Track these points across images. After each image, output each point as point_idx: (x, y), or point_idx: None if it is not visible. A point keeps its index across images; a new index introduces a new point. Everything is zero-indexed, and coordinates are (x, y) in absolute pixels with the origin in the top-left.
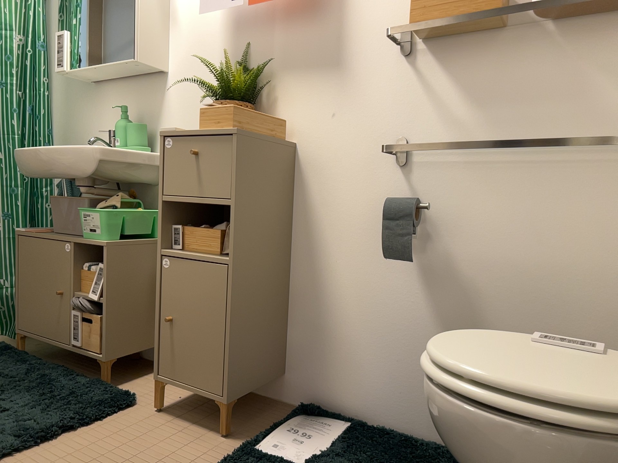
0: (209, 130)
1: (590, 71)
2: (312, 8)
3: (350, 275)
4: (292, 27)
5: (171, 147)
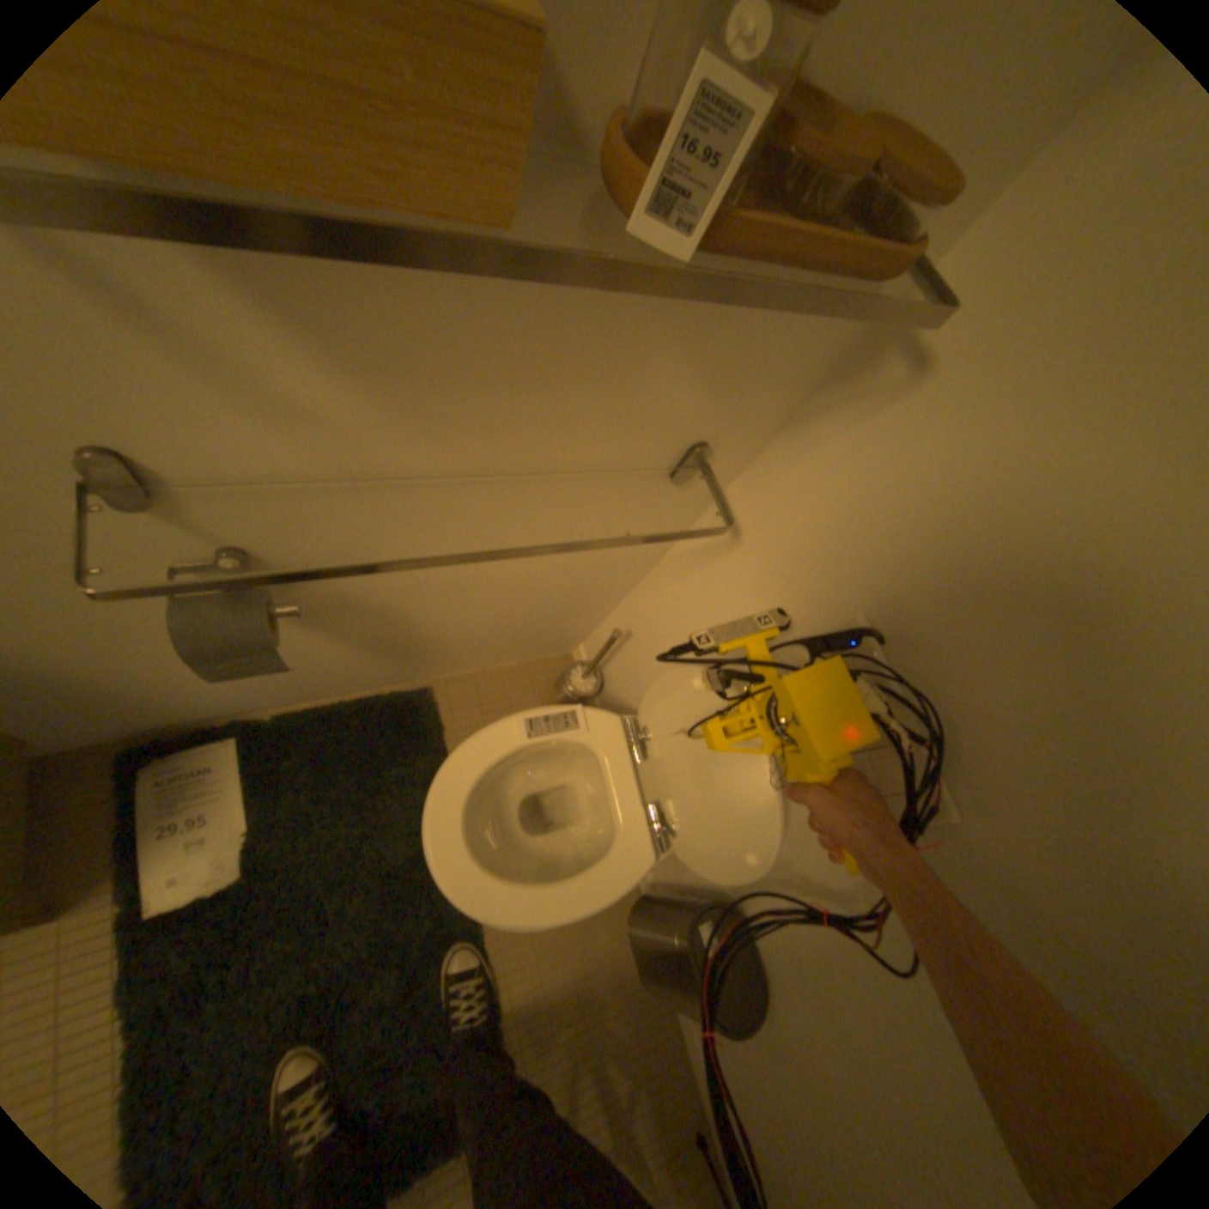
0: None
1: (678, 337)
2: None
3: (102, 652)
4: None
5: None
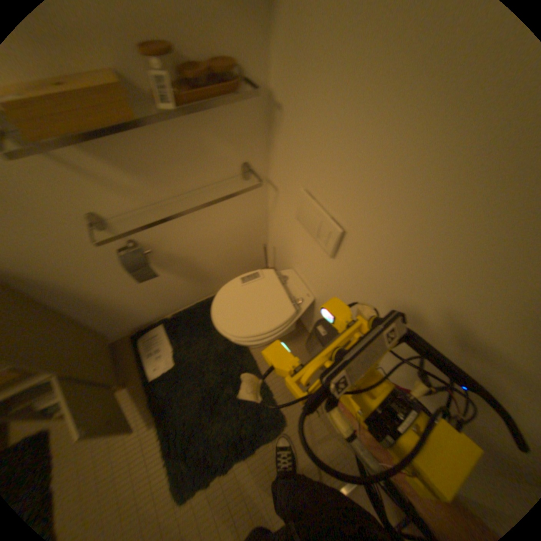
0: None
1: (207, 133)
2: None
3: (110, 291)
4: None
5: None
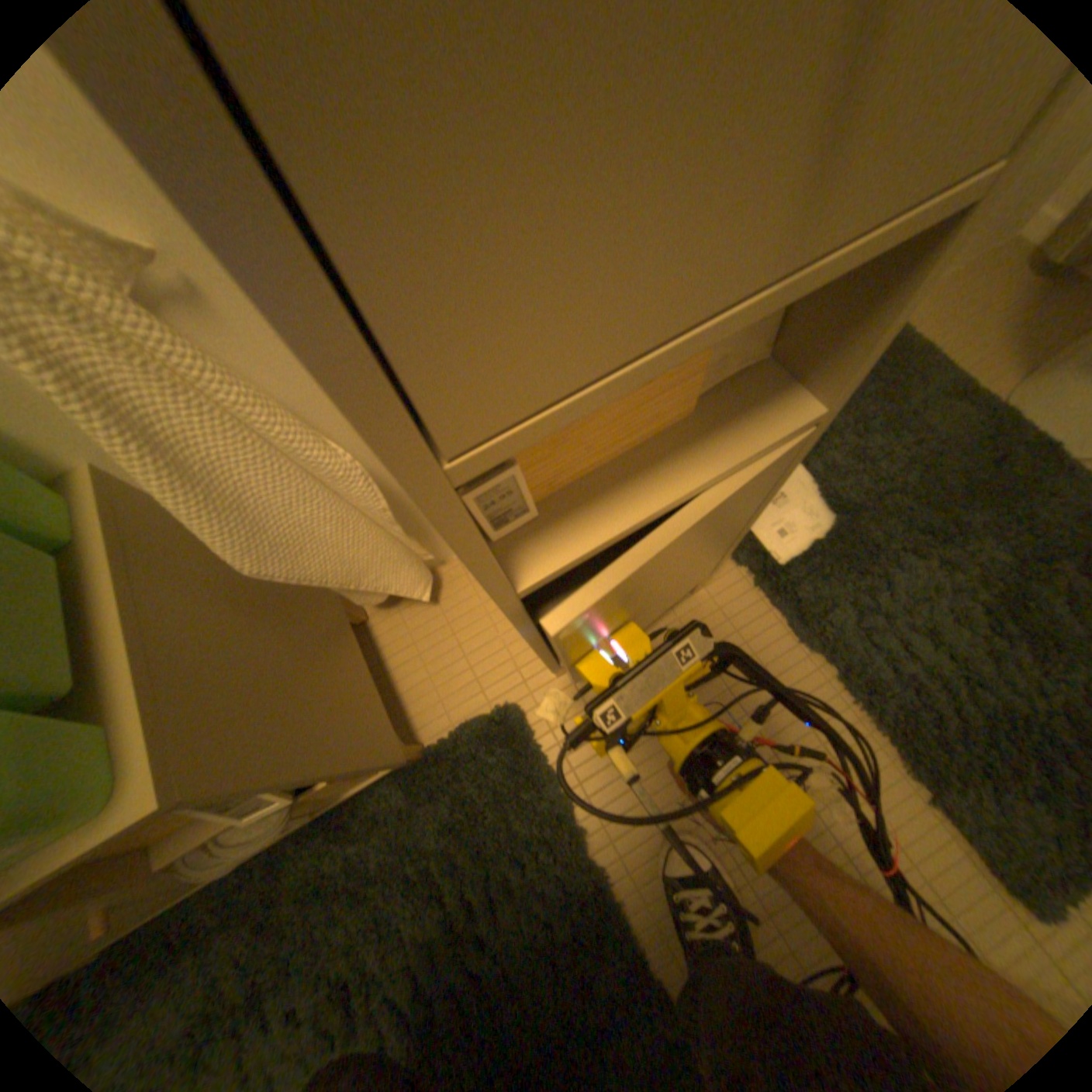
0: None
1: None
2: None
3: None
4: None
5: None
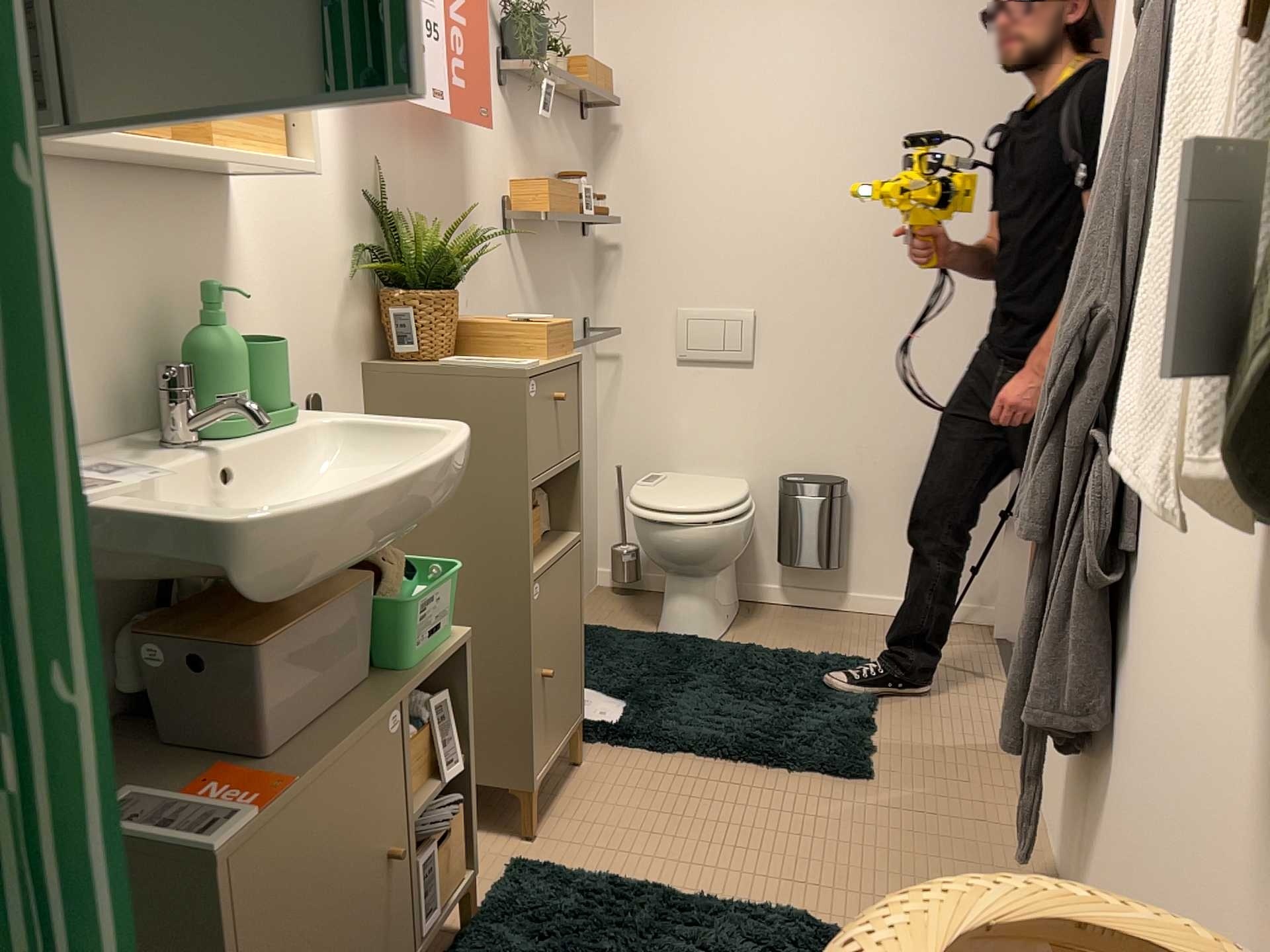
0: (559, 356)
1: (572, 269)
2: (441, 128)
3: None
4: (425, 150)
5: (533, 392)
